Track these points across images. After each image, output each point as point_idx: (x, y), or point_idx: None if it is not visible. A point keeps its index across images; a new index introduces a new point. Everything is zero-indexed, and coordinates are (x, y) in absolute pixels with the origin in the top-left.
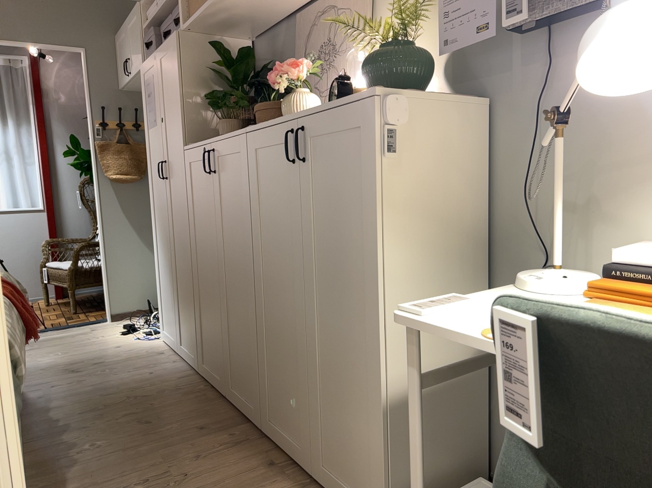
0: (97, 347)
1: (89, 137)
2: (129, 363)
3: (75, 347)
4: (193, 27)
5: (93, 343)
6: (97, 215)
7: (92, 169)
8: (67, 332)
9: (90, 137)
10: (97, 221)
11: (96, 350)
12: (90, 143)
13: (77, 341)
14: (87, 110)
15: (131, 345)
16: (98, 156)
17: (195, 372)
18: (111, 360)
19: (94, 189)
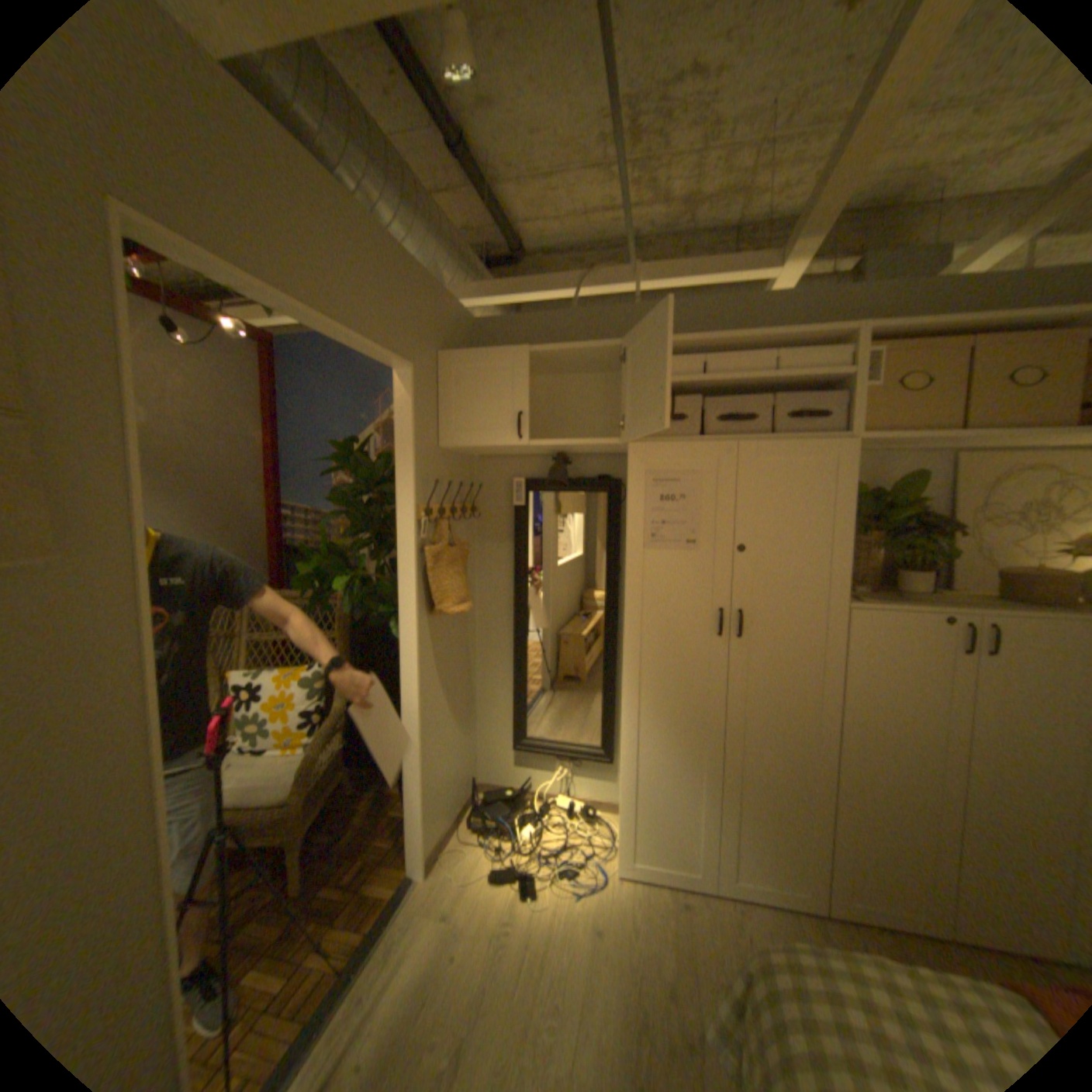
0: (570, 959)
1: (400, 537)
2: (706, 959)
3: (533, 988)
4: (876, 440)
5: (538, 955)
6: (403, 685)
7: (401, 600)
8: (403, 957)
9: (406, 537)
10: (410, 698)
11: (589, 968)
12: (400, 549)
13: (497, 969)
14: (398, 485)
15: (609, 919)
16: (418, 574)
17: (816, 919)
18: (669, 973)
19: (402, 637)
